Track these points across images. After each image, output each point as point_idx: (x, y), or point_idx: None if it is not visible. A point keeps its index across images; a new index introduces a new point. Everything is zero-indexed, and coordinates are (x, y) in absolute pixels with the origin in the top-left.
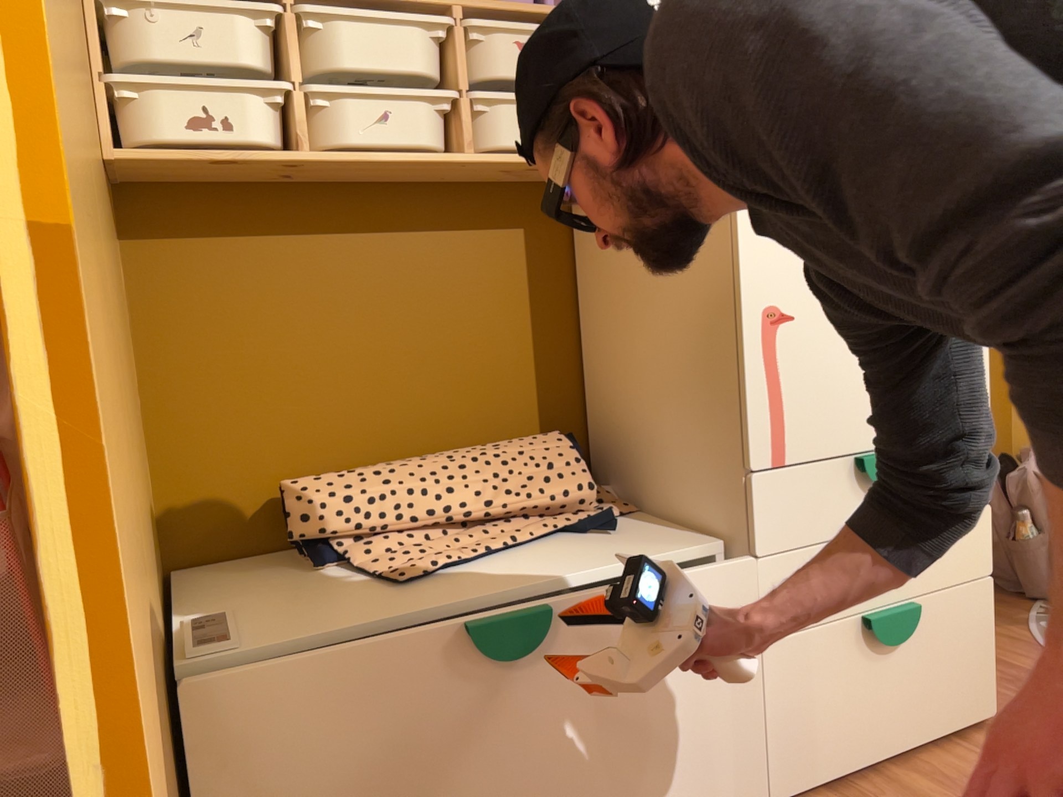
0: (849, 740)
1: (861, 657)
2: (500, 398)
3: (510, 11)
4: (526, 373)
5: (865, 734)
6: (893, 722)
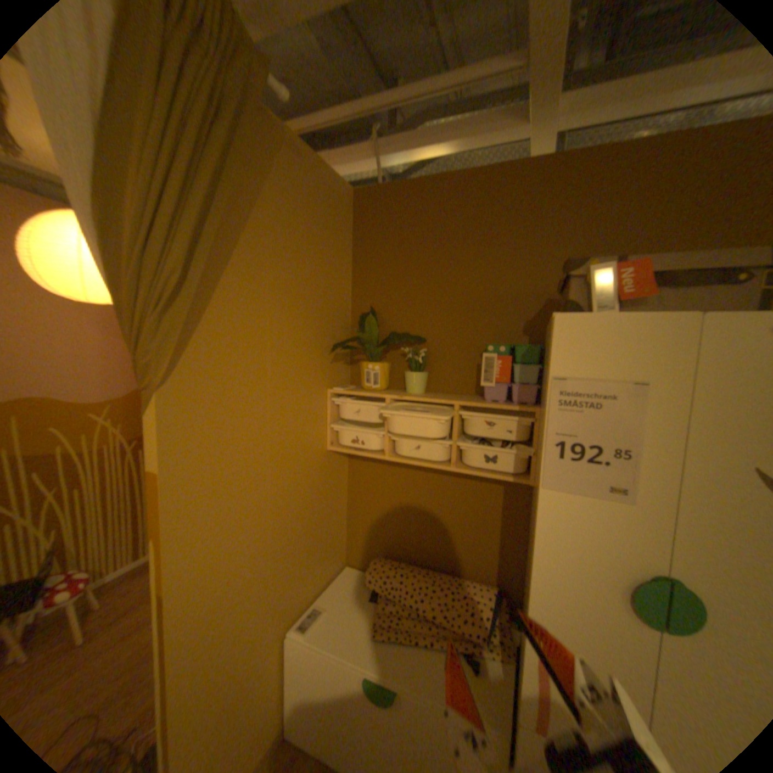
0: None
1: None
2: (477, 559)
3: (485, 406)
4: (493, 553)
5: None
6: None
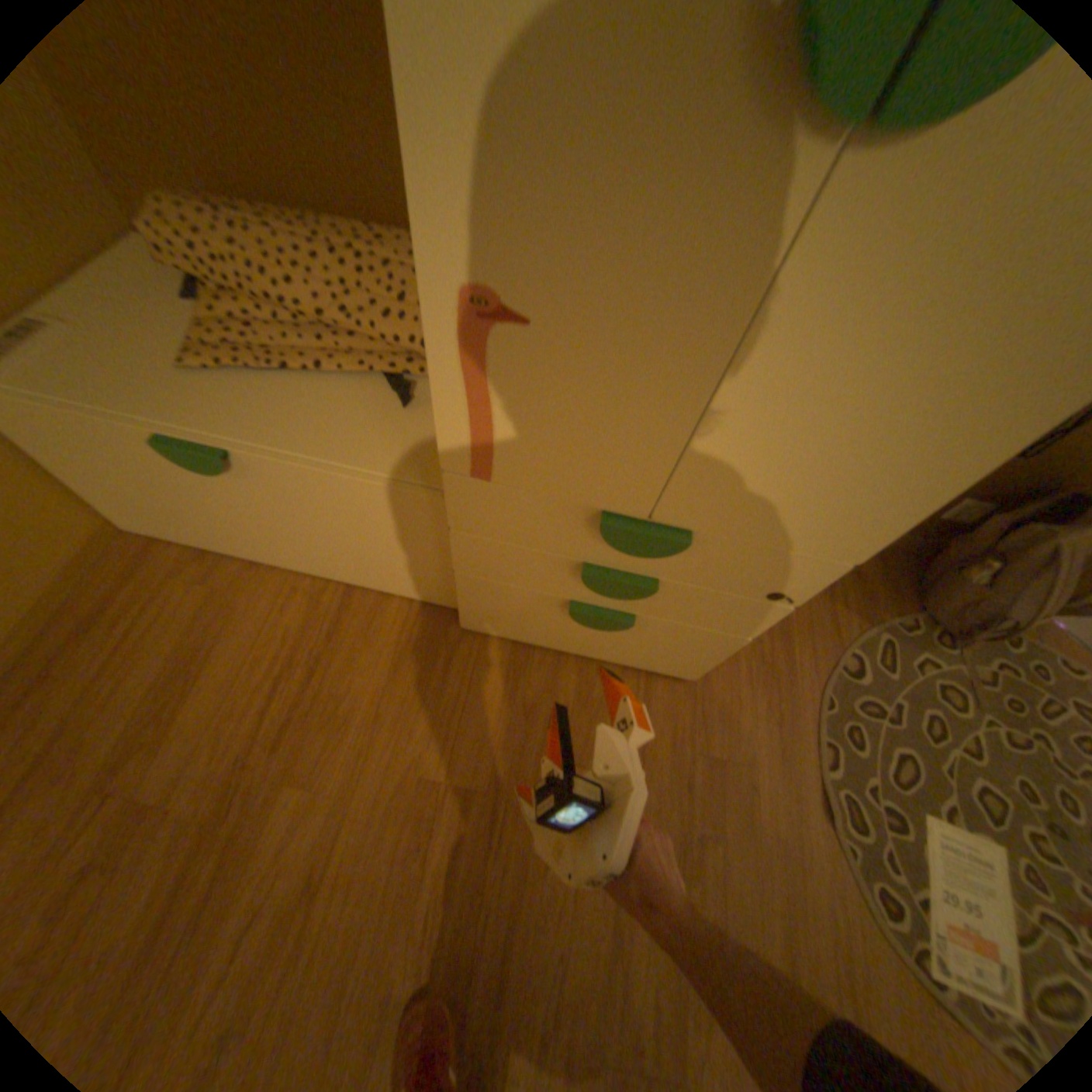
0: (535, 635)
1: (560, 614)
2: None
3: None
4: None
5: (552, 639)
6: (581, 646)
